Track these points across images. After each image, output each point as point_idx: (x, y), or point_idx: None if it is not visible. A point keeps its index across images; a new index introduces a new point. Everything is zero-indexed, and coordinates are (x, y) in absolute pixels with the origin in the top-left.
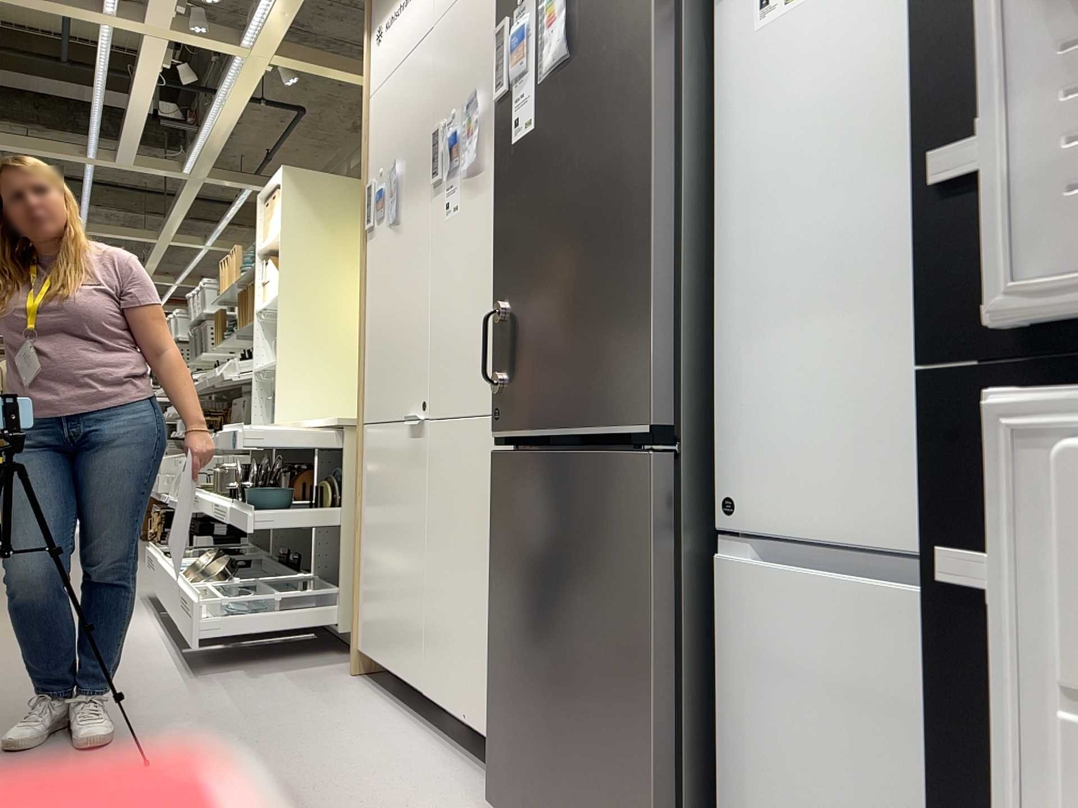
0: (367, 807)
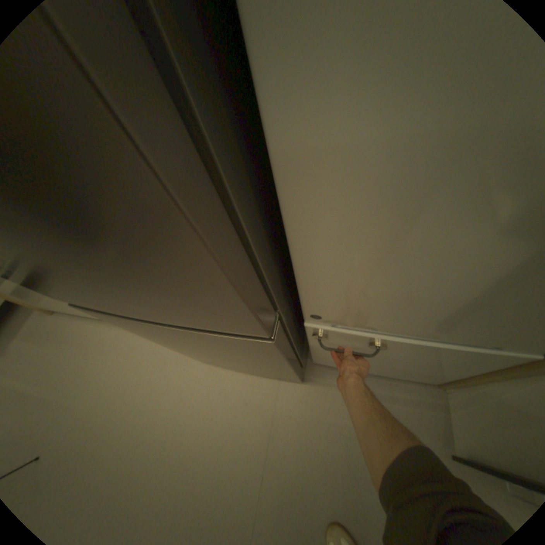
0: (150, 392)
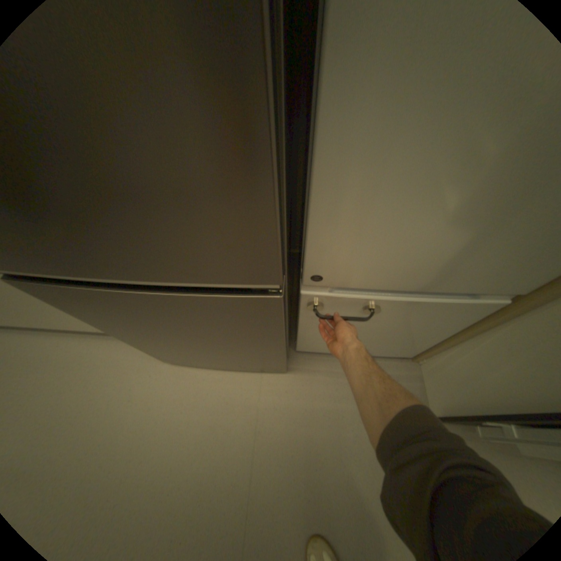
0: (108, 406)
